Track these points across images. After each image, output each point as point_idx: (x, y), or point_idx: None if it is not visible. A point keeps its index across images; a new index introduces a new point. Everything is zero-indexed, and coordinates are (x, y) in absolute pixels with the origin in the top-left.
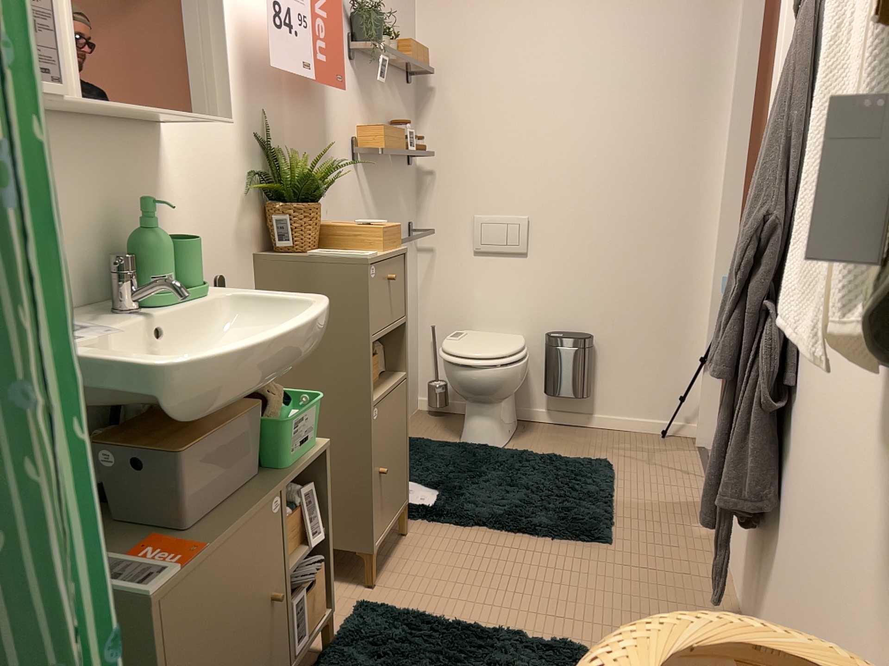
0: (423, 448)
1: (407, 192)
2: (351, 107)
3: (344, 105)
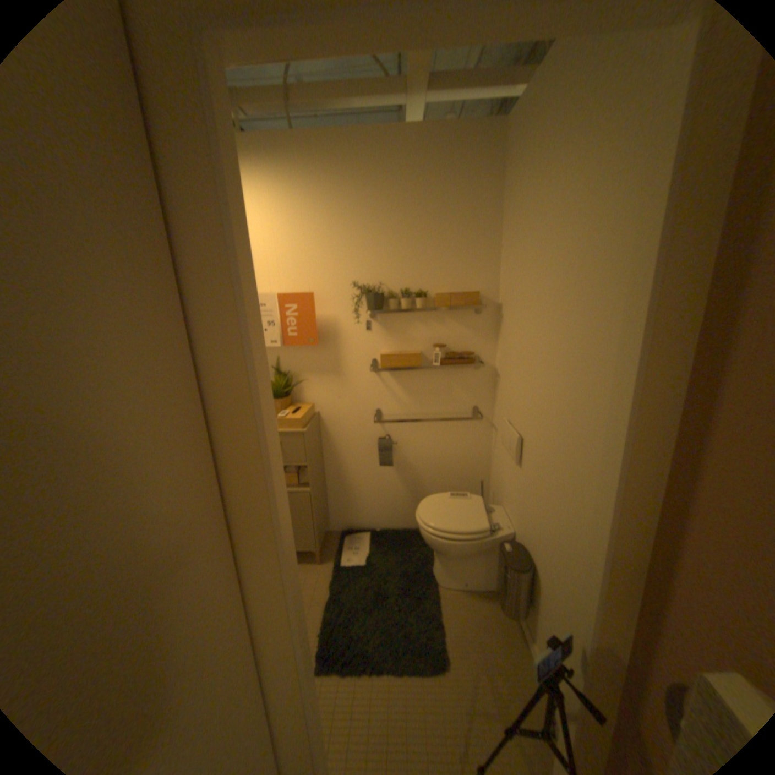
0: (412, 544)
1: (468, 383)
2: (367, 339)
3: (357, 339)
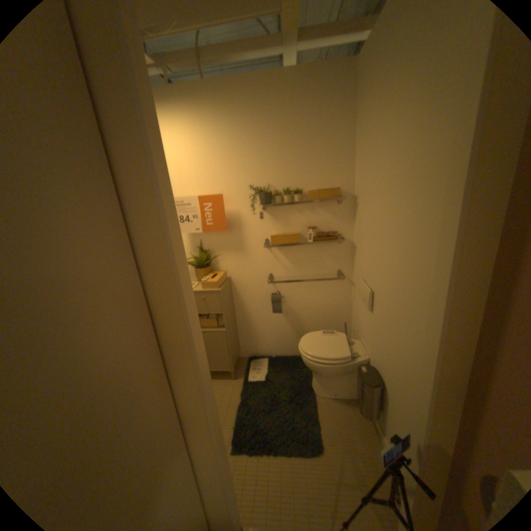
0: (297, 366)
1: (333, 254)
2: (261, 225)
3: (254, 226)
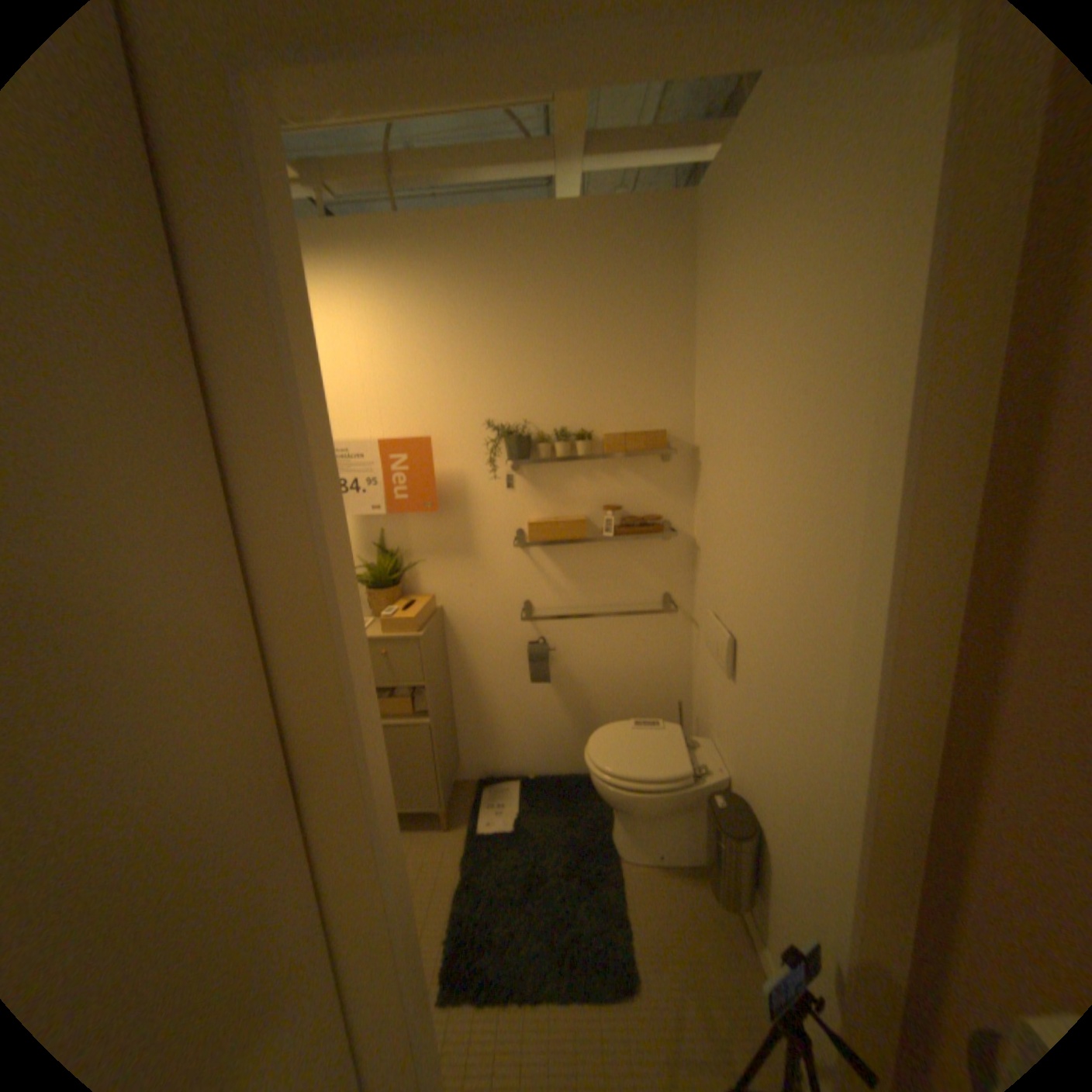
0: (581, 798)
1: (655, 560)
2: (509, 500)
3: (495, 501)
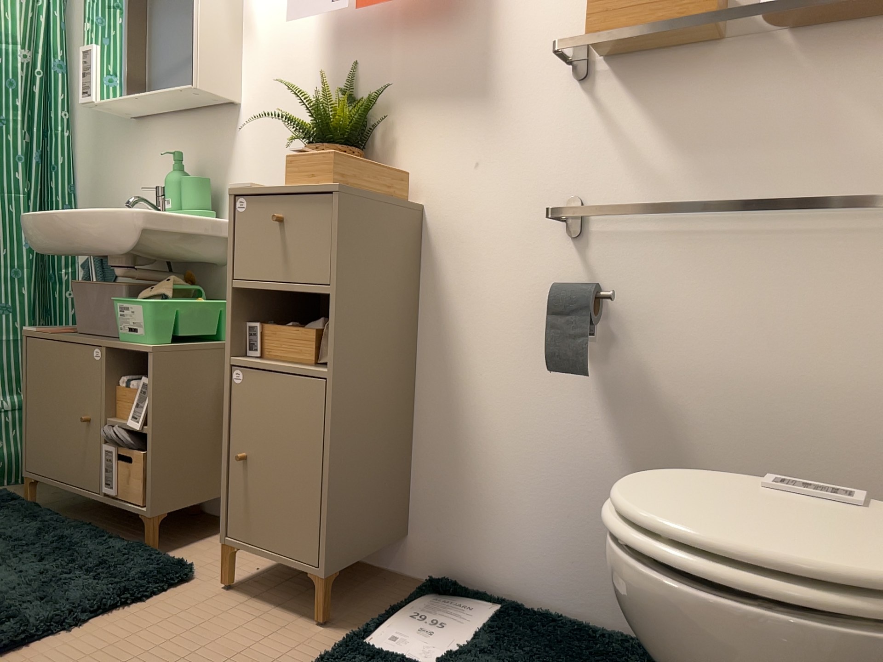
0: None
1: None
2: None
3: None
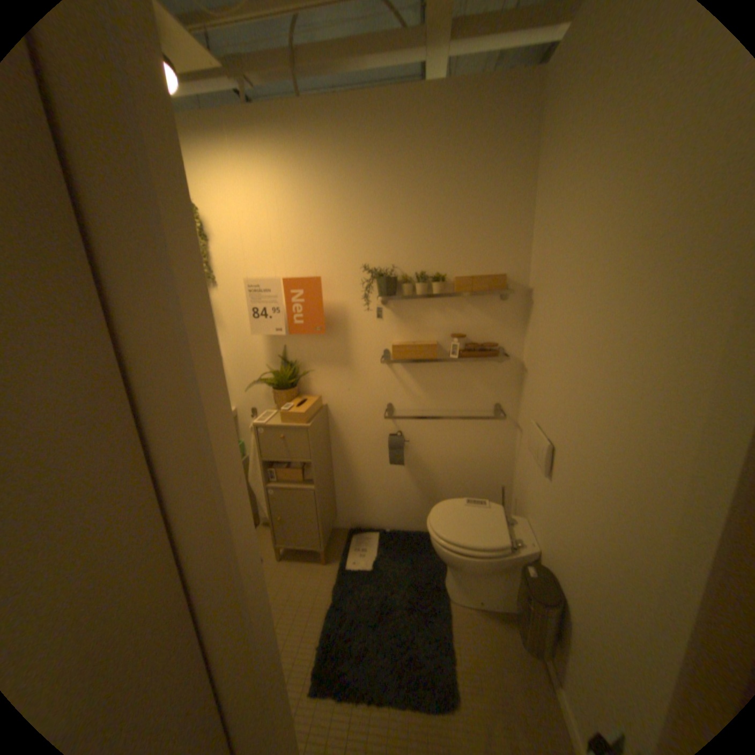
0: (423, 550)
1: (490, 377)
2: (378, 327)
3: (368, 327)
